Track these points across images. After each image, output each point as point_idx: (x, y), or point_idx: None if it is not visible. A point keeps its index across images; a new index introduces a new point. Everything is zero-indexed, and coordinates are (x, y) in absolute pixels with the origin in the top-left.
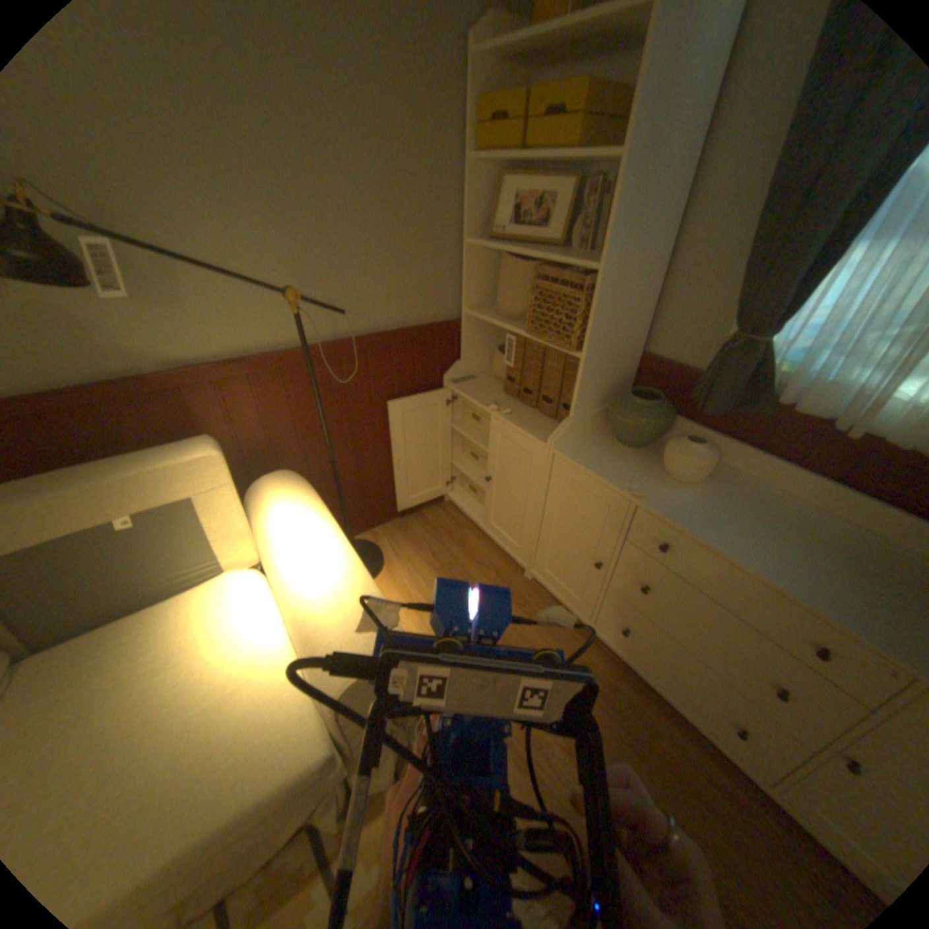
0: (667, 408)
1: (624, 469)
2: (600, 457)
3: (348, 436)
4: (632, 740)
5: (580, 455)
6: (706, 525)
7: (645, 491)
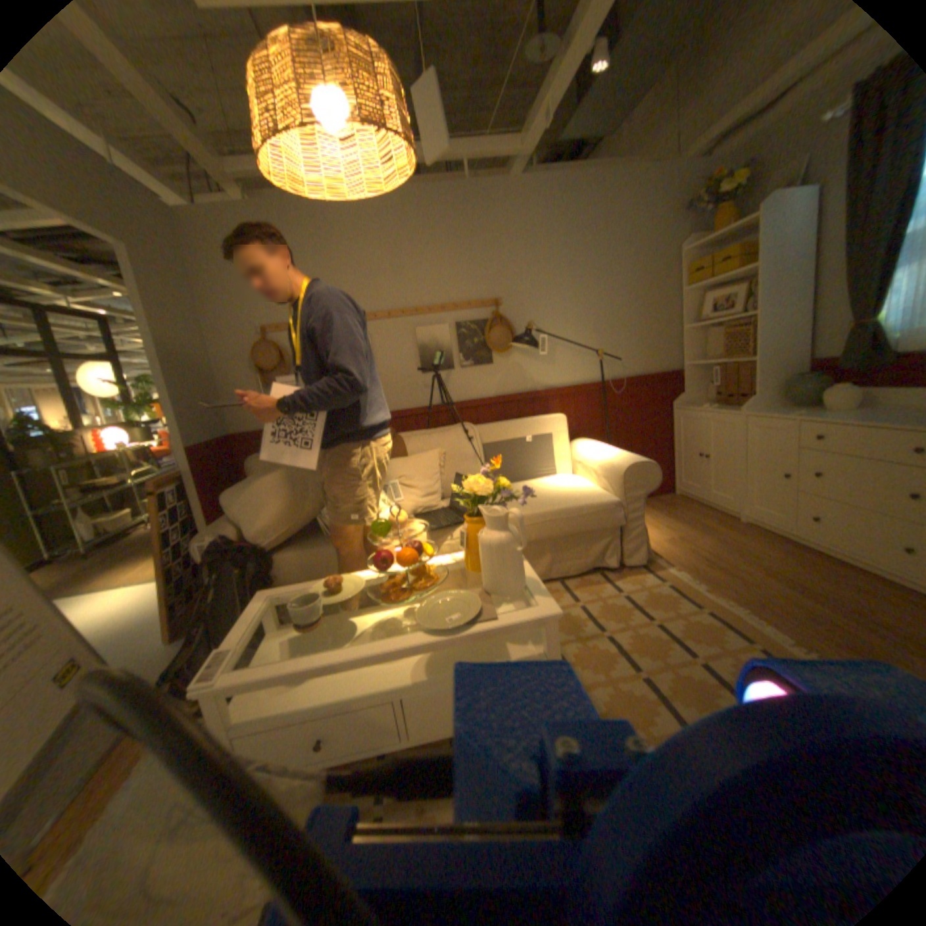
0: (823, 377)
1: (793, 412)
2: (777, 411)
3: (613, 433)
4: (823, 578)
5: (763, 412)
6: (844, 417)
7: (805, 414)
